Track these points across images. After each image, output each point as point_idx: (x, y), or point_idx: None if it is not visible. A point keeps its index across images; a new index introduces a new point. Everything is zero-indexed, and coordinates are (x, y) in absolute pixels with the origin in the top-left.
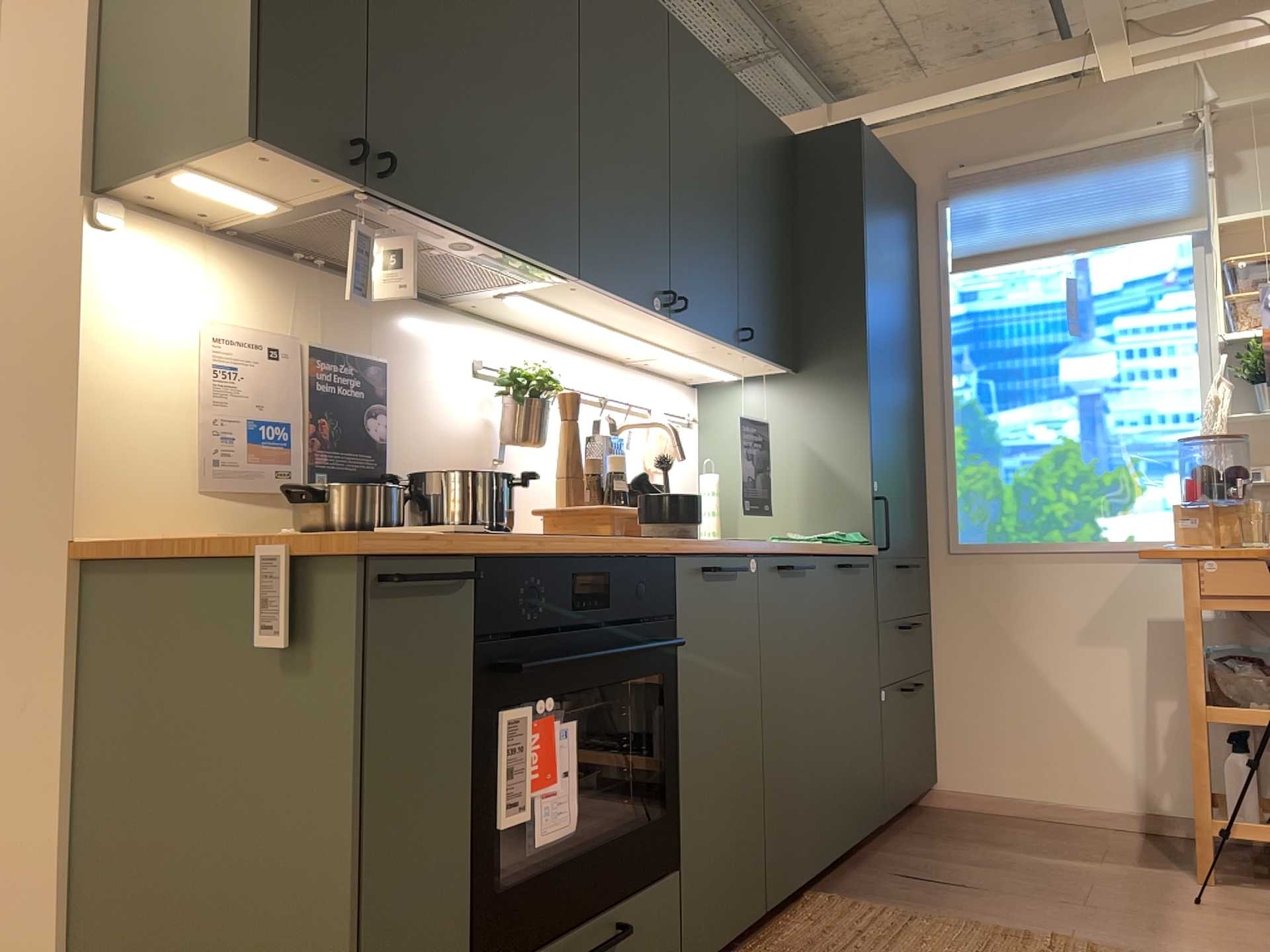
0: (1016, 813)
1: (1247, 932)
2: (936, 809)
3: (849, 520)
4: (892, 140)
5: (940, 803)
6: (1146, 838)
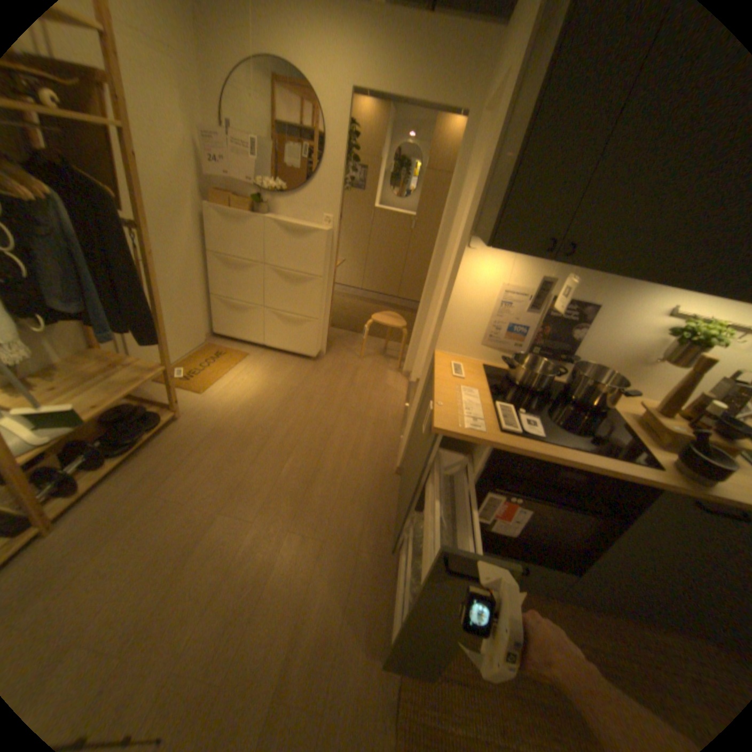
0: None
1: None
2: None
3: None
4: None
5: None
6: None
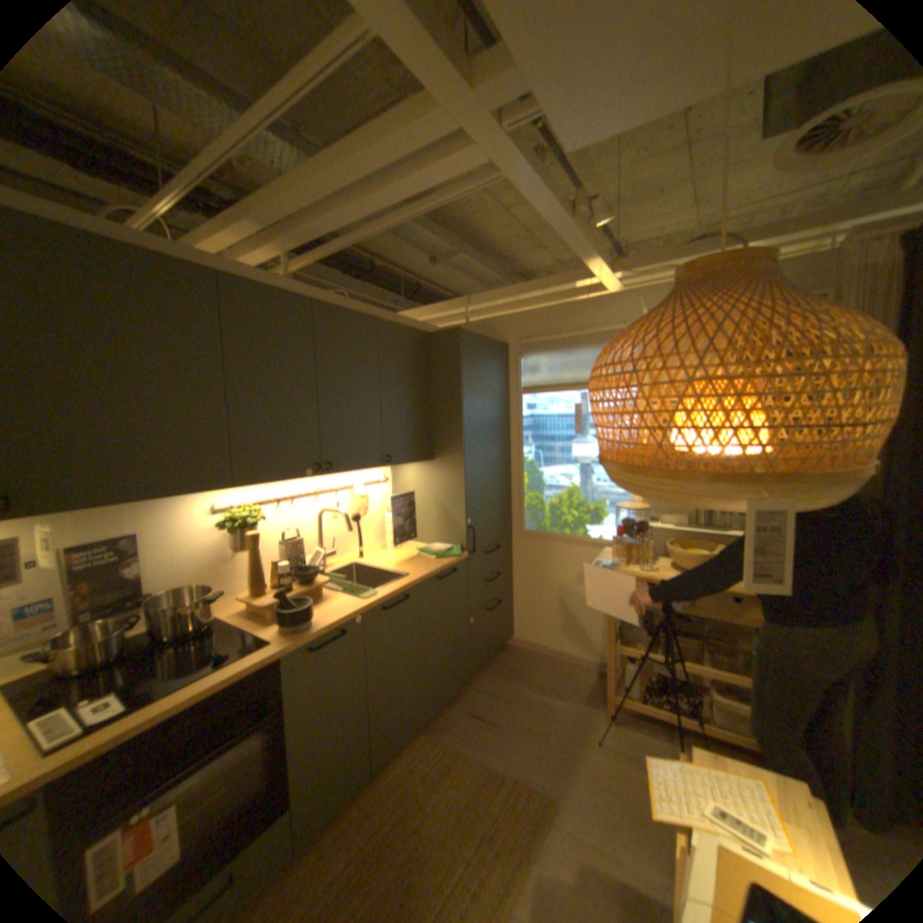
0: (545, 656)
1: (613, 777)
2: (511, 650)
3: (455, 539)
4: (498, 319)
5: (514, 646)
6: (598, 680)
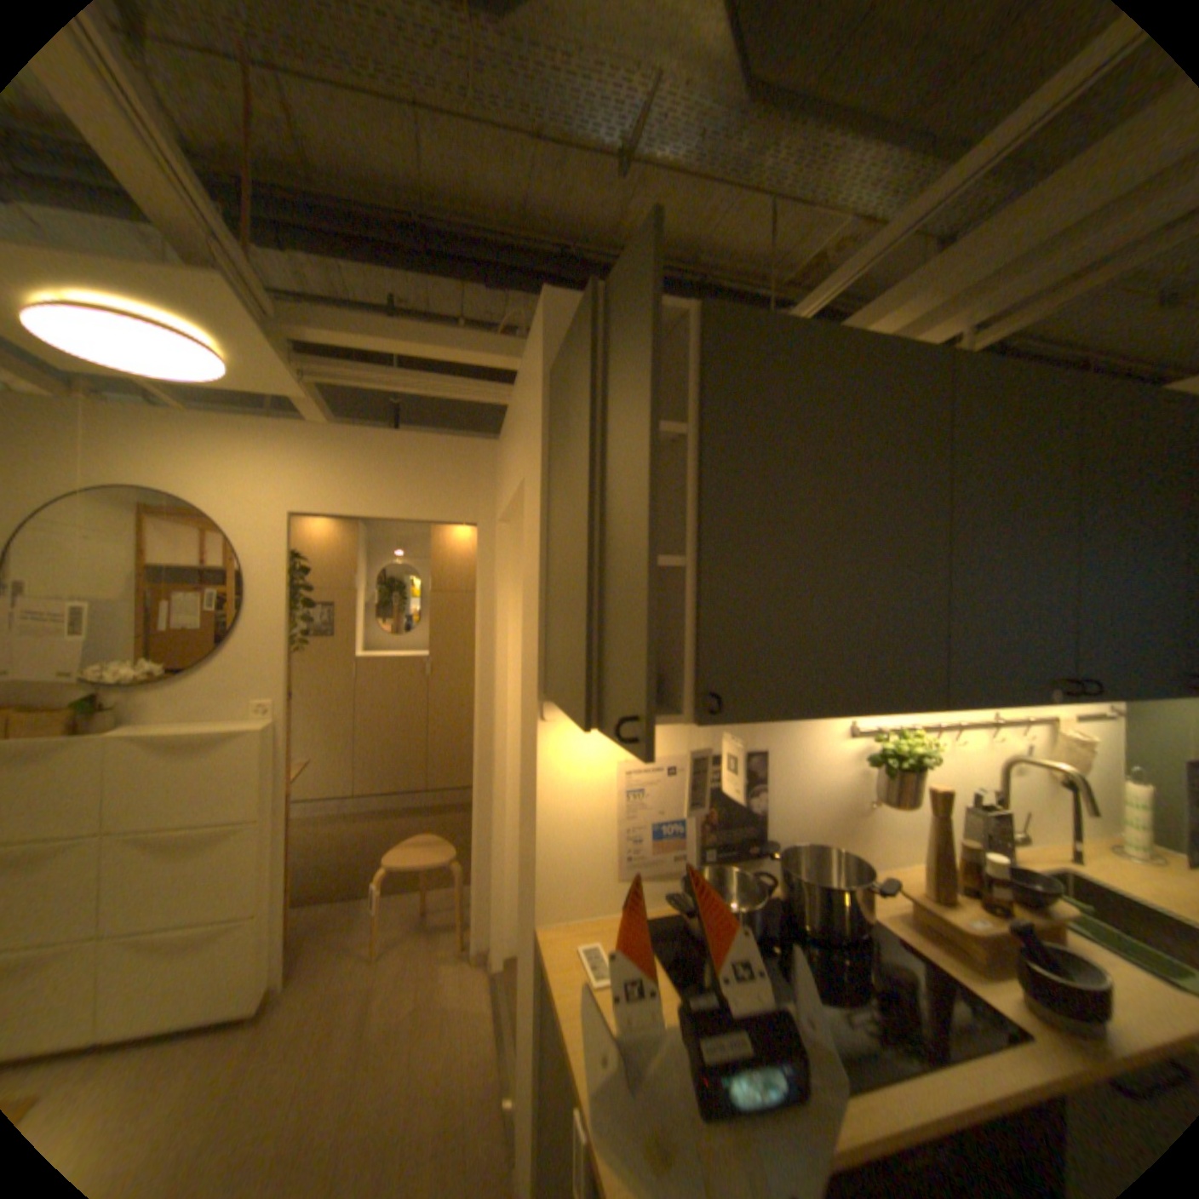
0: None
1: None
2: None
3: None
4: None
5: None
6: None
